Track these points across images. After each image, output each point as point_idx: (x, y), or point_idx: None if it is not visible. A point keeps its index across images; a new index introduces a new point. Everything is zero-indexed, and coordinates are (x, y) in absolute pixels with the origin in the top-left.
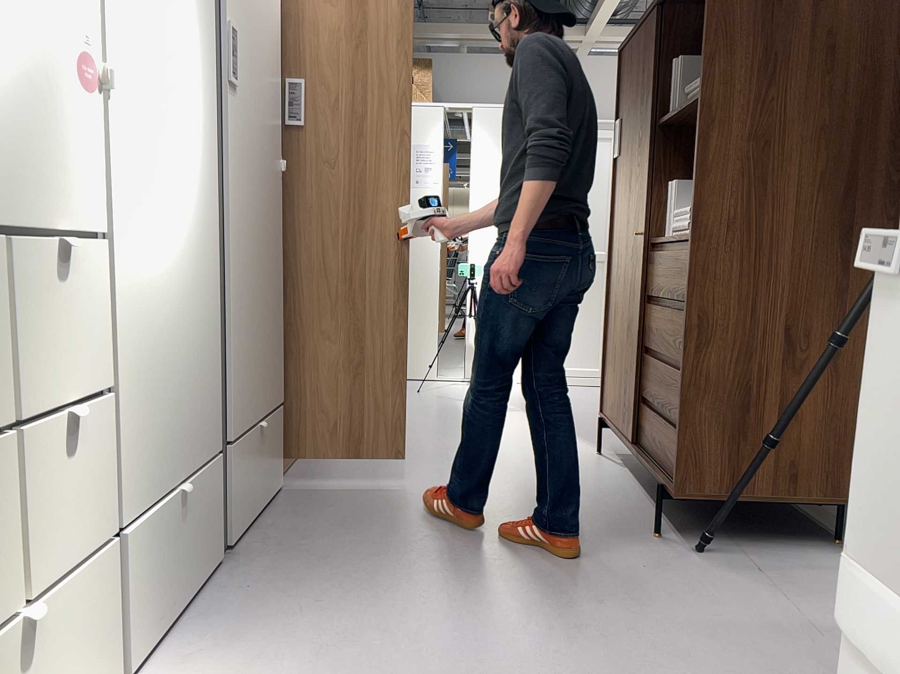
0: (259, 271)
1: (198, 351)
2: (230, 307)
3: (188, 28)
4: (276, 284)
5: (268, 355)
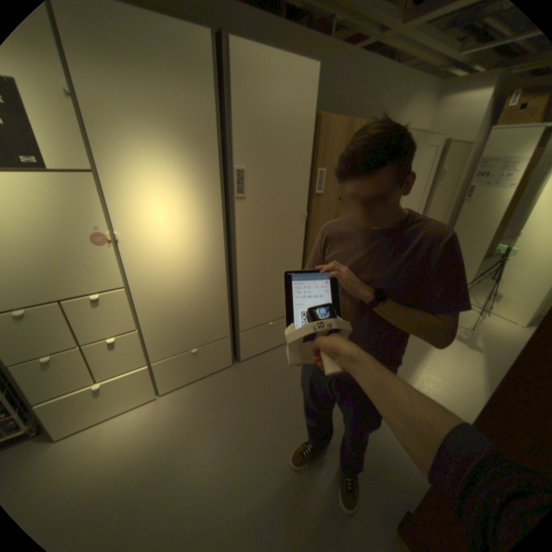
0: (274, 268)
1: (210, 307)
2: (240, 288)
3: (192, 188)
4: (294, 268)
5: (281, 298)
